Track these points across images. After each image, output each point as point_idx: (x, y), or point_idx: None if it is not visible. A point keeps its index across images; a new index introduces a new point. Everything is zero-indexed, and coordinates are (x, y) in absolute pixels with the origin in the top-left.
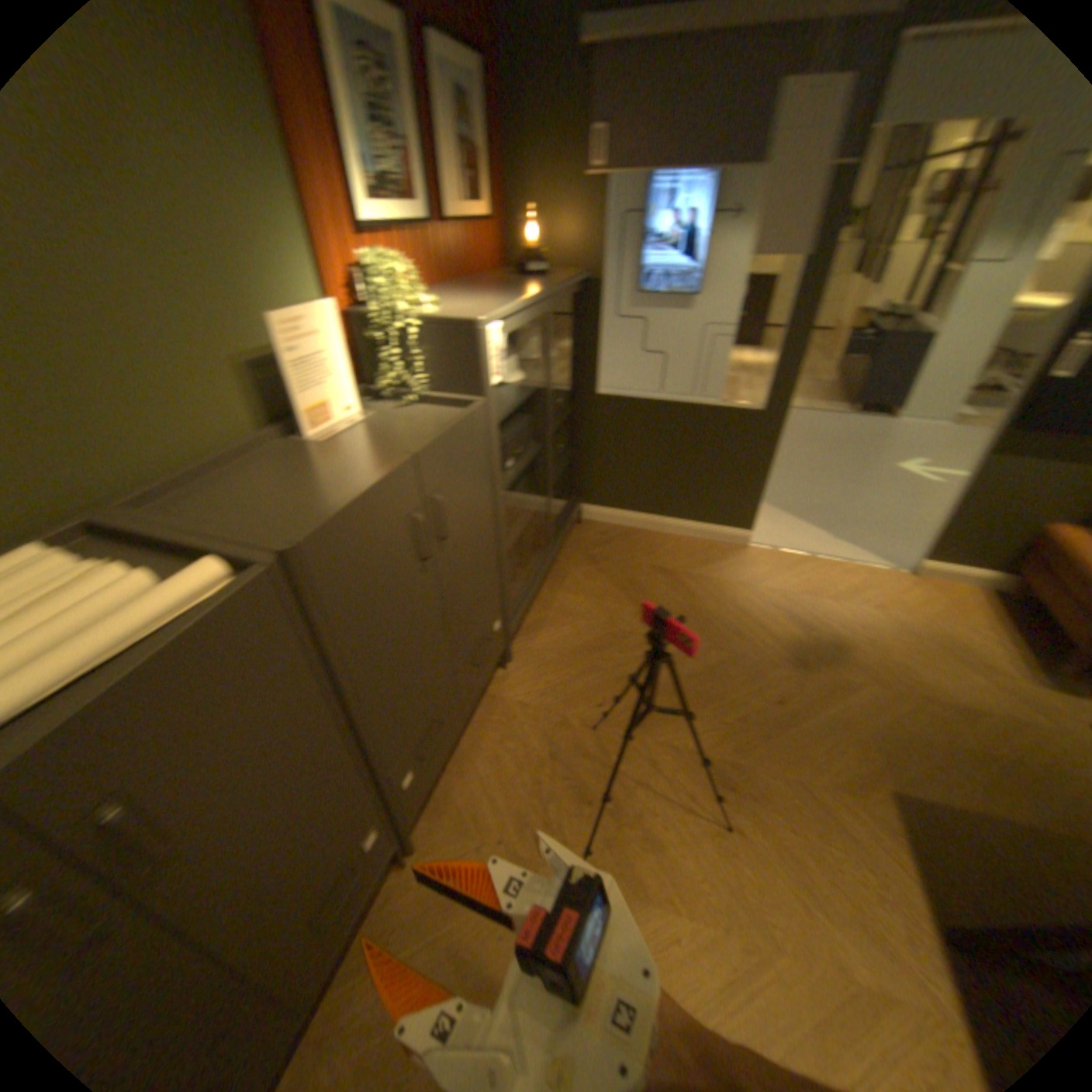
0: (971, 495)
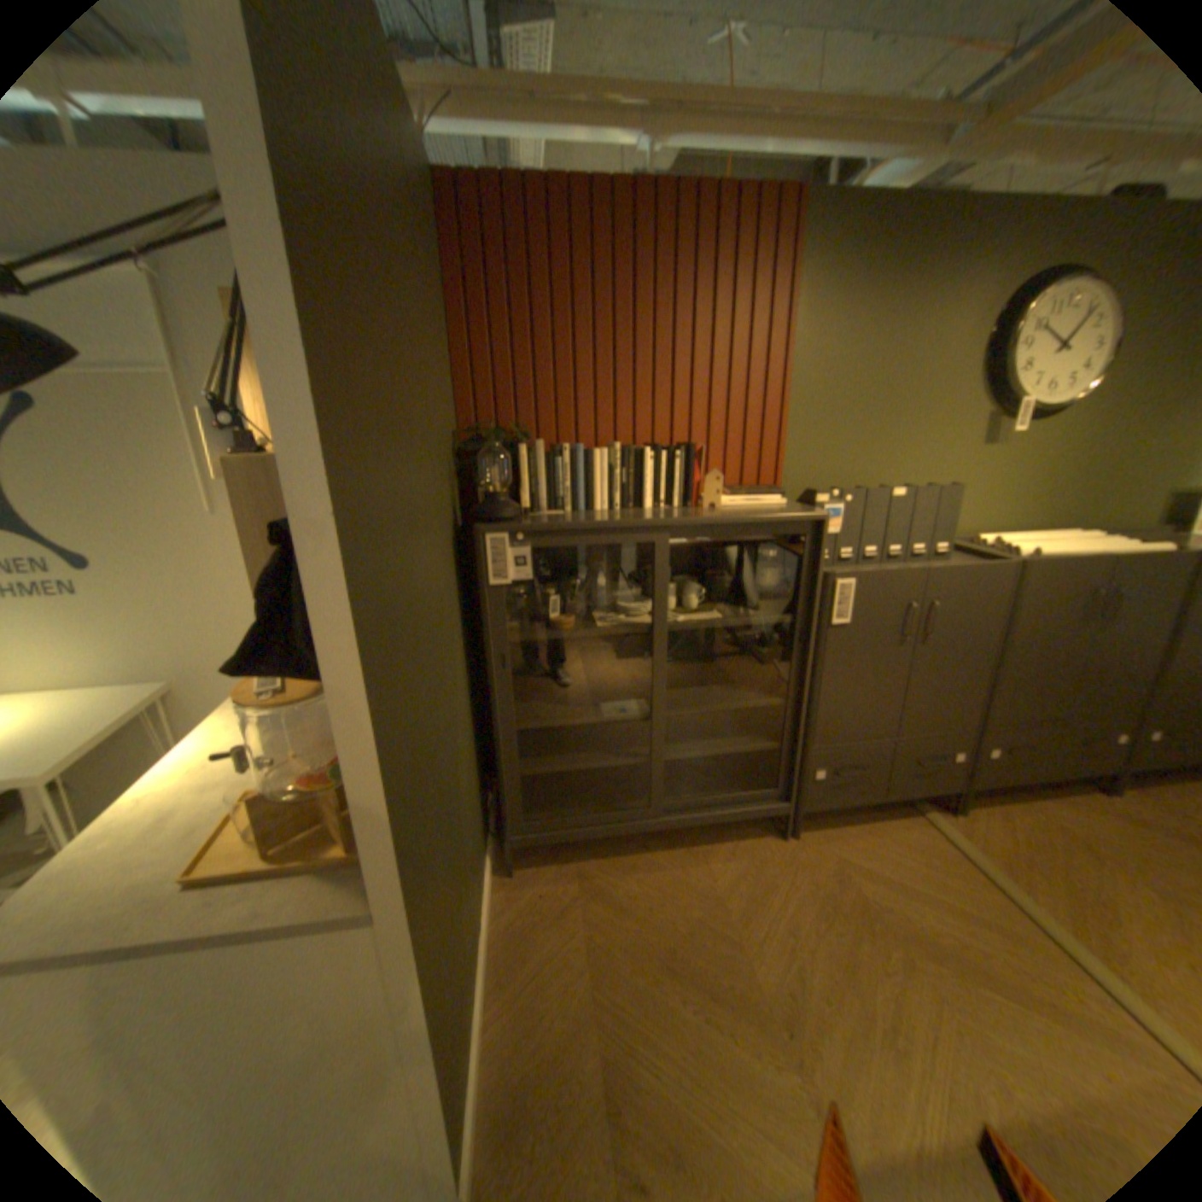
0: None
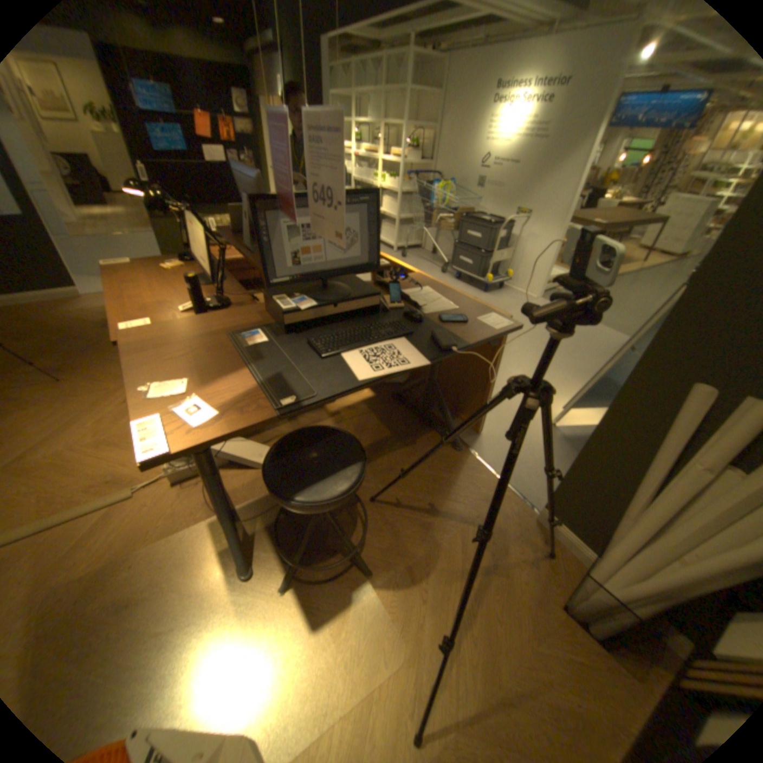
0: (160, 240)
